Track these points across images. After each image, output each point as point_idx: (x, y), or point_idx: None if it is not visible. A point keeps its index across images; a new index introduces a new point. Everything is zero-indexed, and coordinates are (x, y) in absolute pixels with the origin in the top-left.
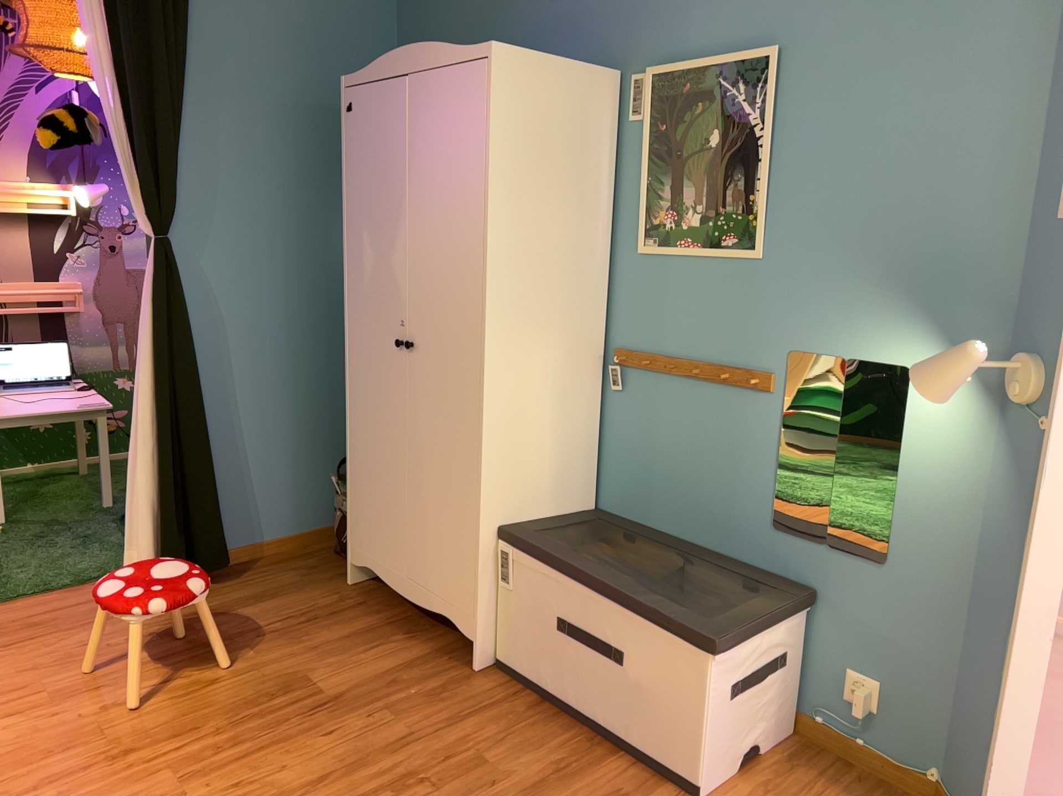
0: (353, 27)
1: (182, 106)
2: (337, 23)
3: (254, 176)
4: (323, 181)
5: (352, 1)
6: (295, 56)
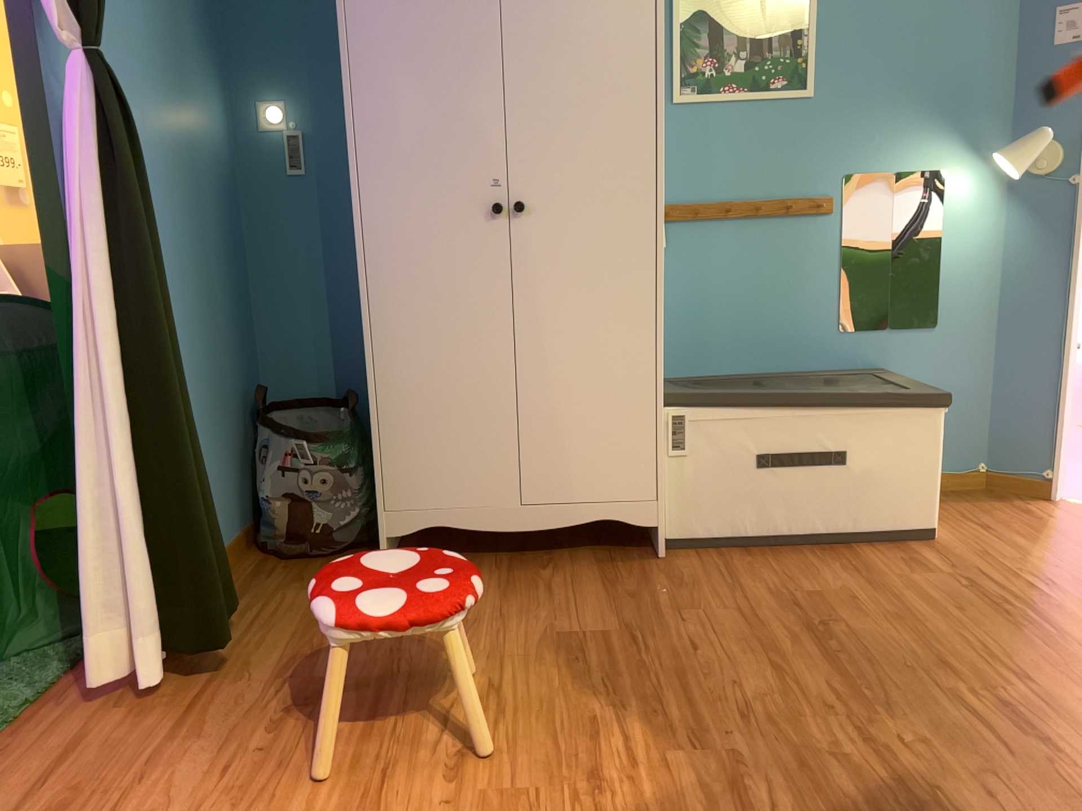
0: None
1: None
2: None
3: None
4: (179, 19)
5: None
6: None
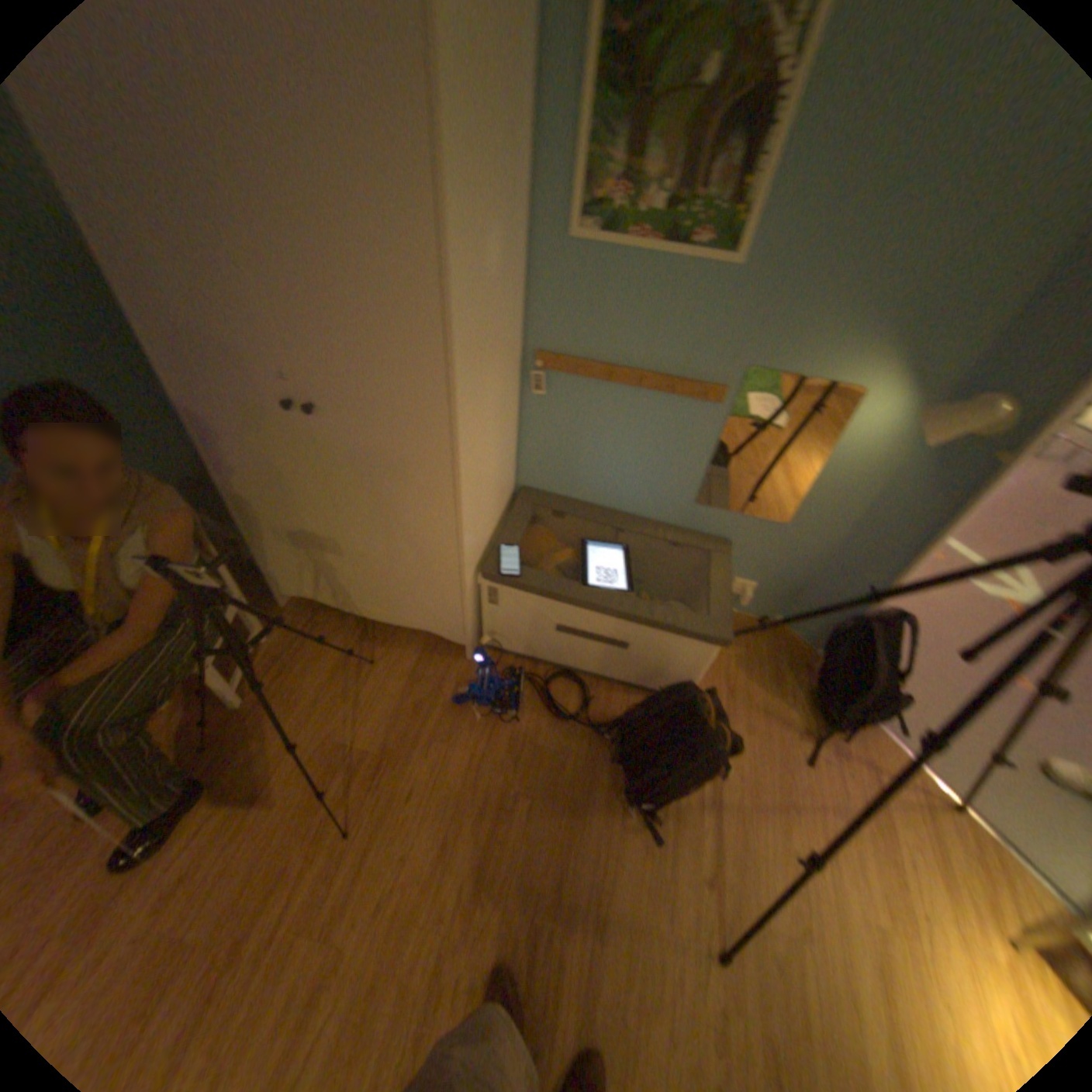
0: None
1: None
2: None
3: None
4: None
5: None
6: None
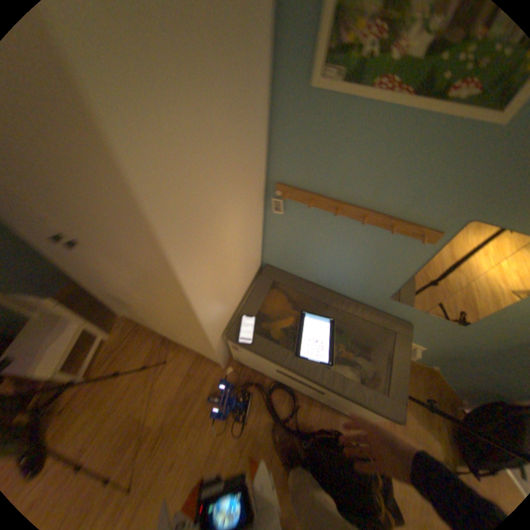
0: None
1: None
2: None
3: None
4: None
5: None
6: None
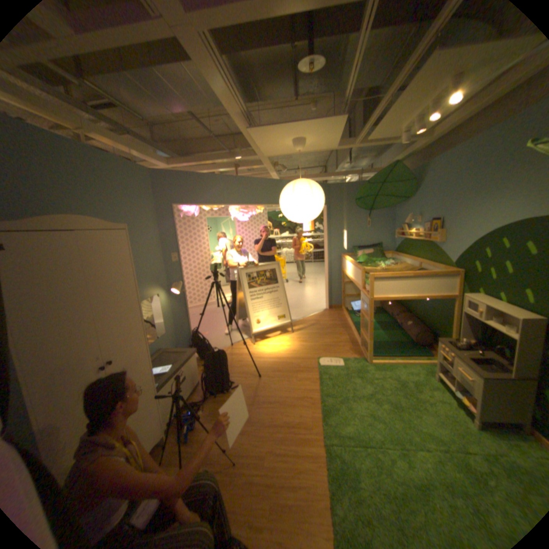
0: None
1: None
2: None
3: None
4: None
5: None
6: None
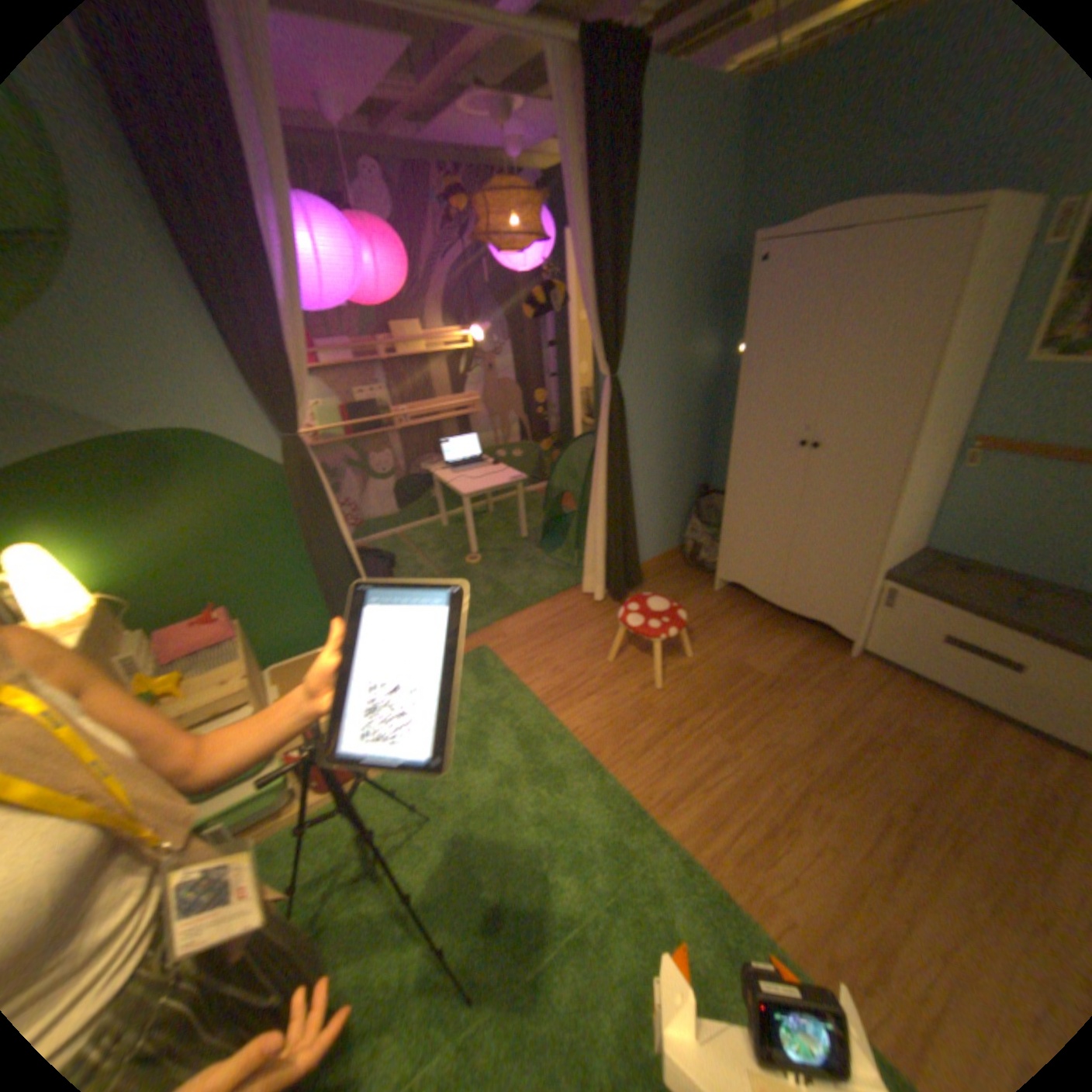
0: (716, 178)
1: (628, 273)
2: (707, 177)
3: (653, 317)
4: (690, 313)
5: (718, 153)
6: (681, 213)
